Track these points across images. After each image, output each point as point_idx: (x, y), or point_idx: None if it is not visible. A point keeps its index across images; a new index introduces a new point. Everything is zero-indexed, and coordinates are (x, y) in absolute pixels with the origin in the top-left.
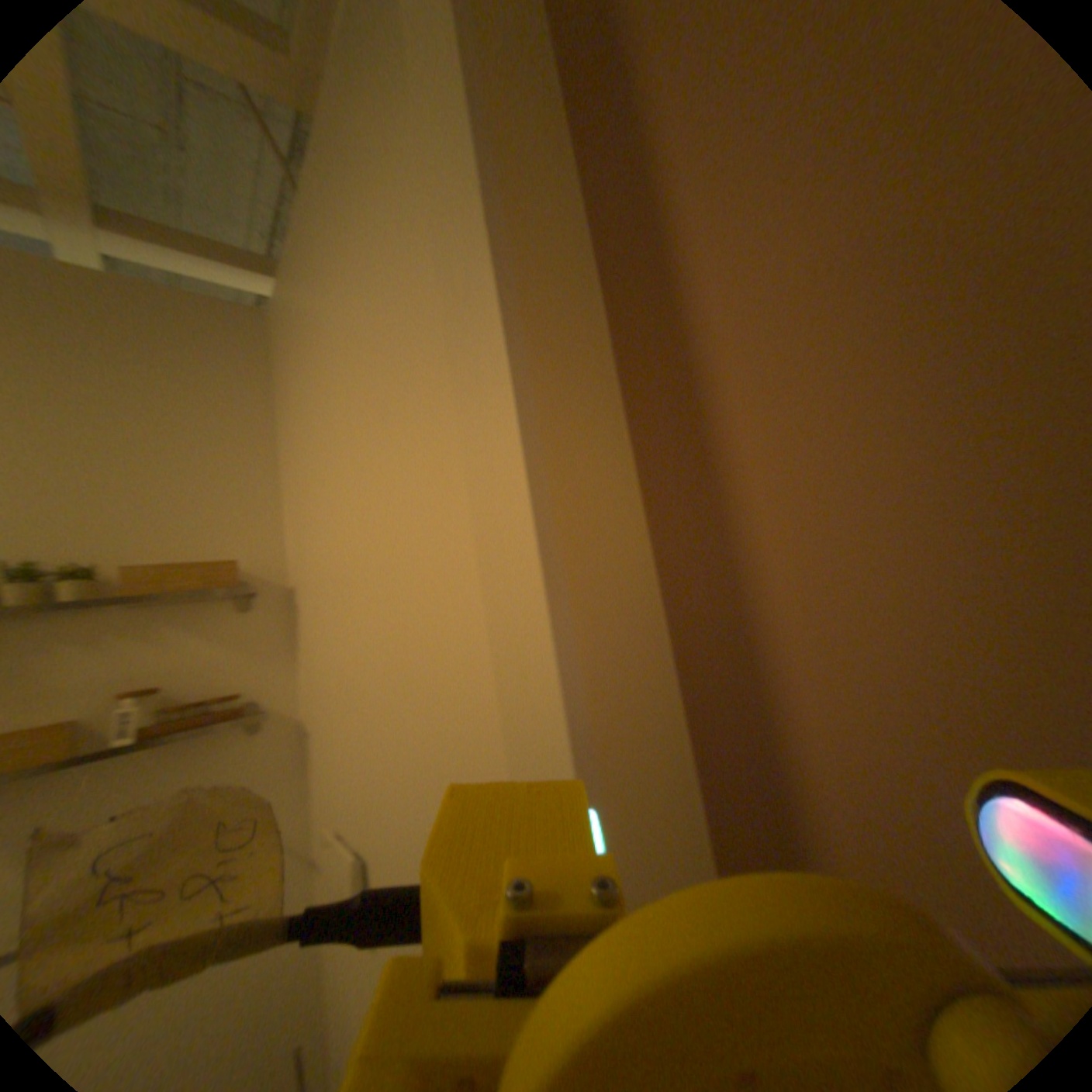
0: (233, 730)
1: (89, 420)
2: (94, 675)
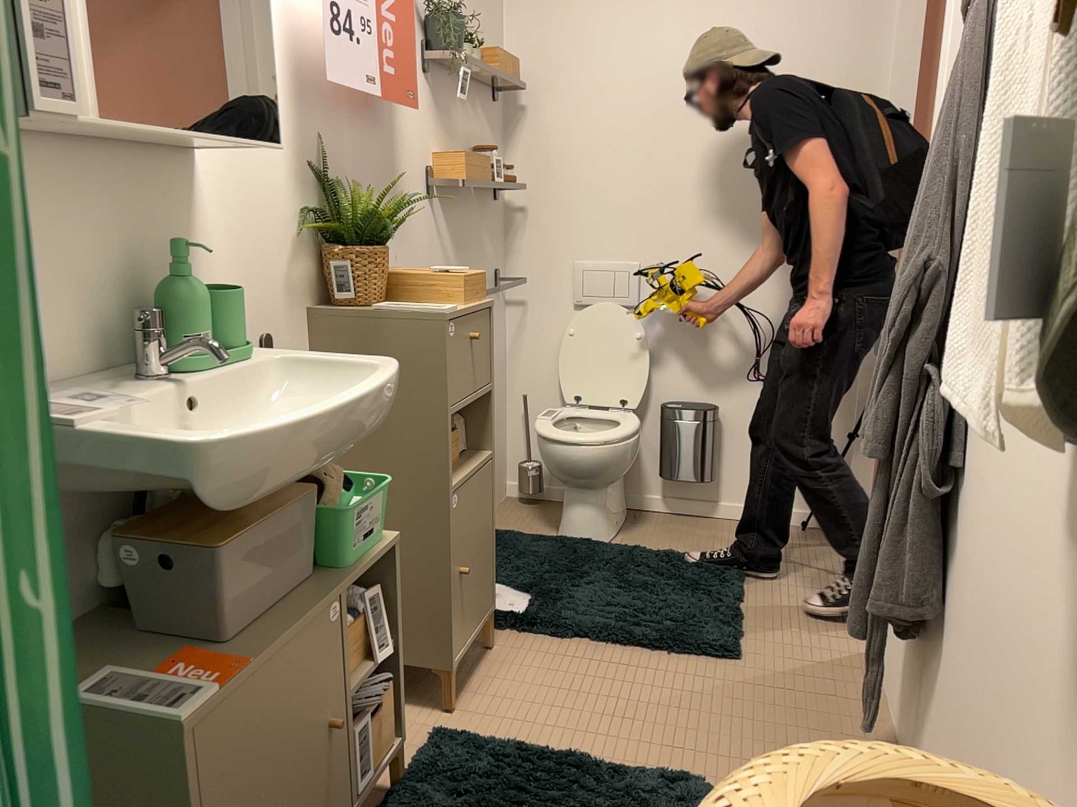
0: (493, 199)
1: None
2: (465, 134)
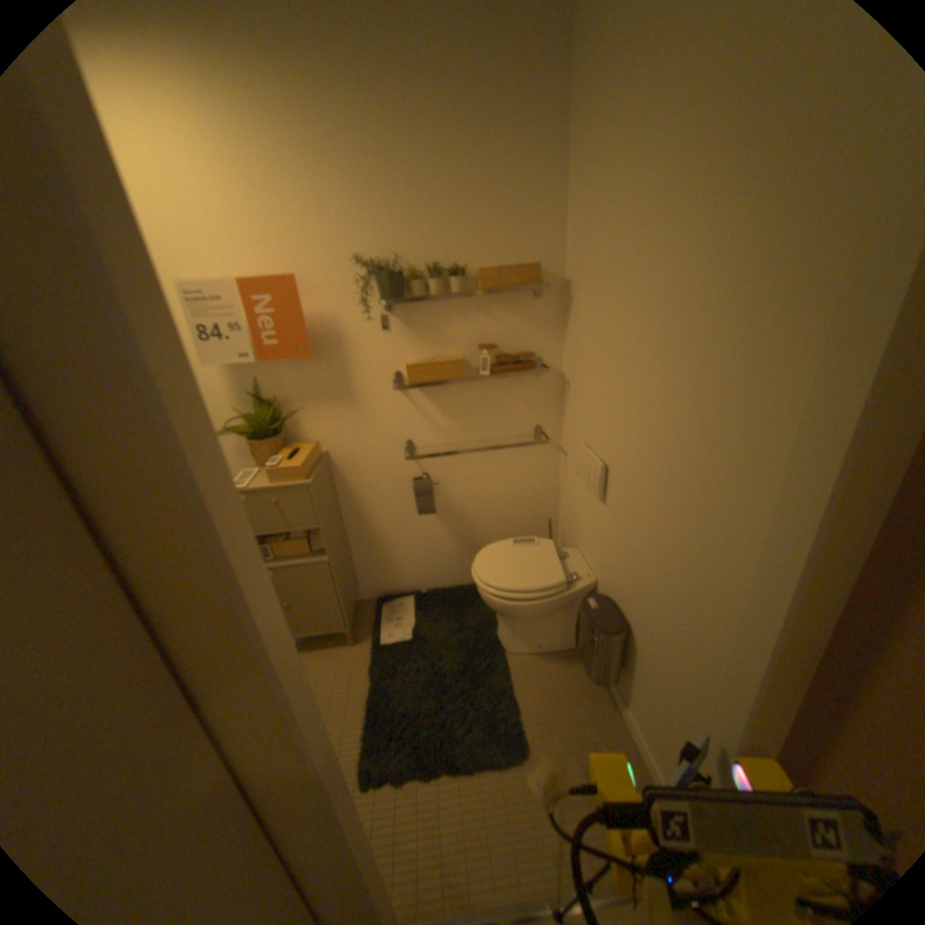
0: (527, 375)
1: (454, 150)
2: (466, 335)
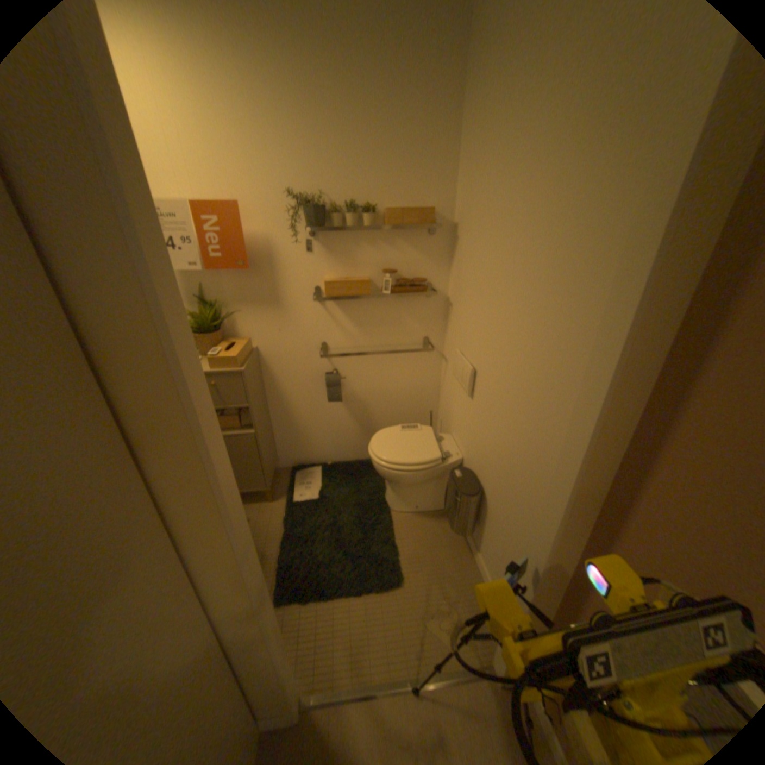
0: (420, 297)
1: (373, 111)
2: (374, 262)
